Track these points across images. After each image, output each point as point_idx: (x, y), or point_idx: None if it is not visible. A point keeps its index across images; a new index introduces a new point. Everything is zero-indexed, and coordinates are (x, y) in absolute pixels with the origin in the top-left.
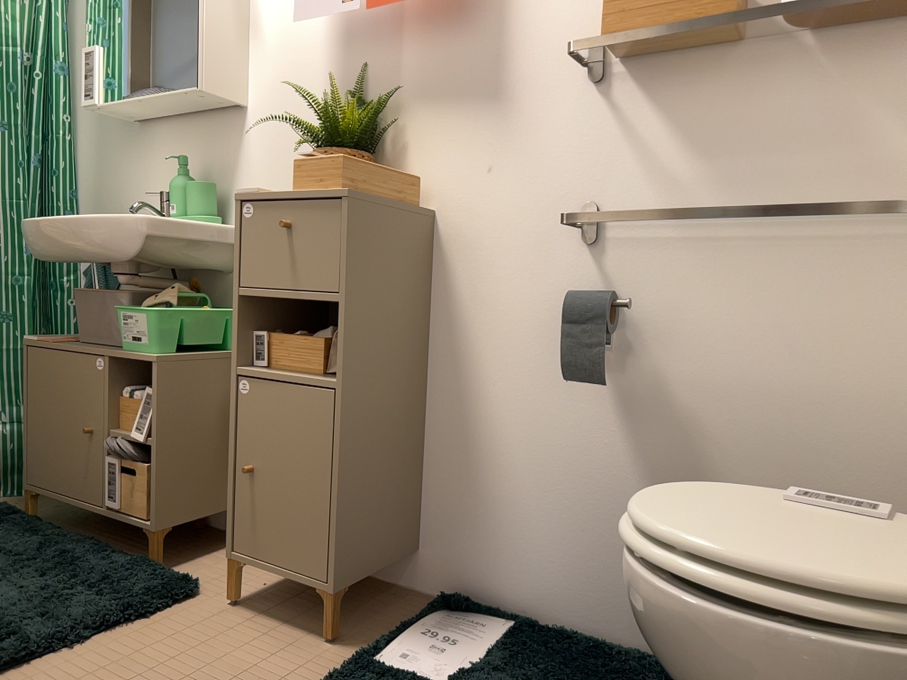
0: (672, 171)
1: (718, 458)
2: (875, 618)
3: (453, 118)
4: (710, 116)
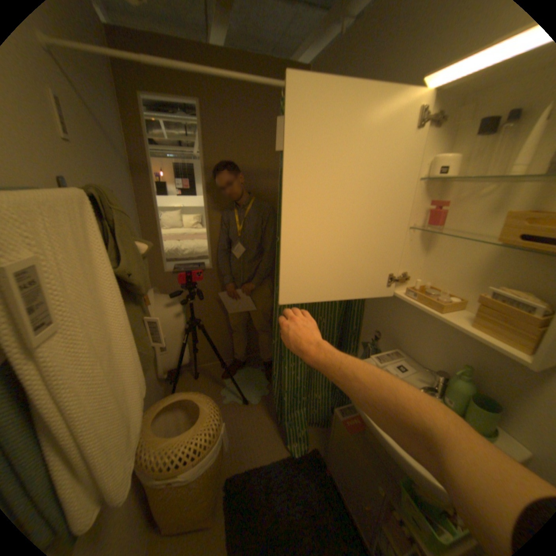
0: None
1: None
2: None
3: None
4: None
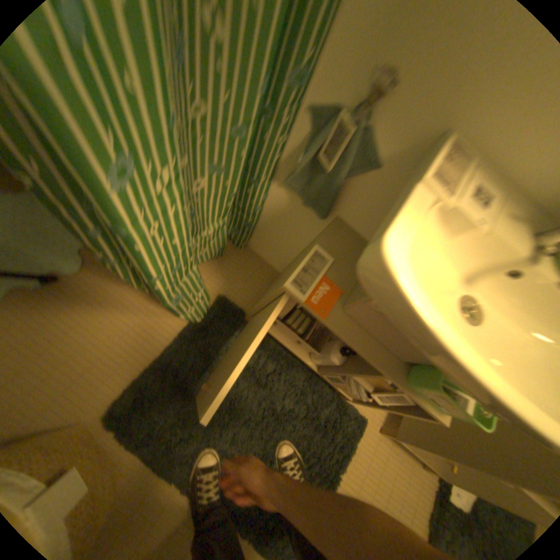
0: None
1: None
2: None
3: None
4: None
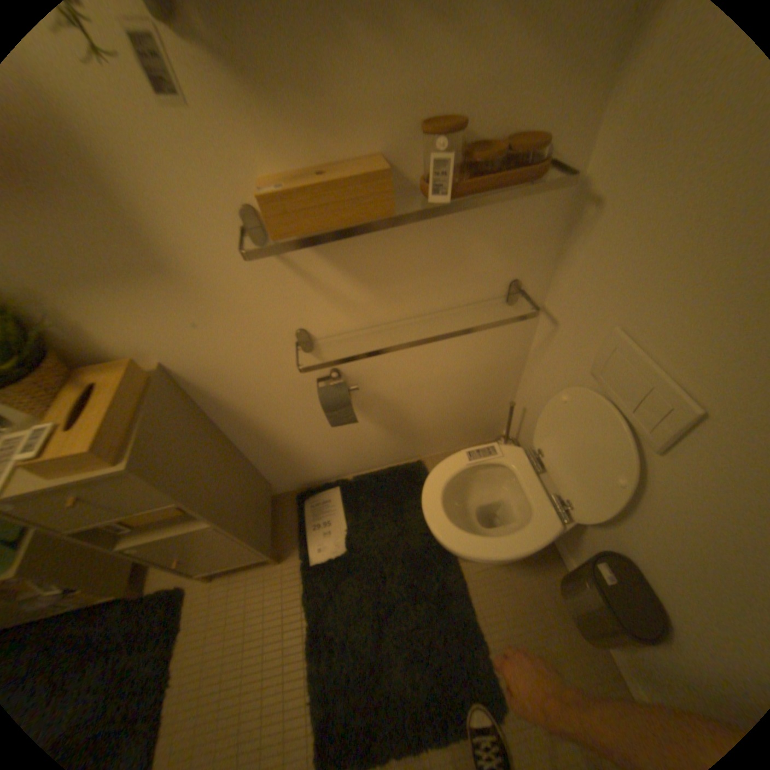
0: (351, 297)
1: (407, 407)
2: (538, 541)
3: (114, 291)
4: (369, 256)
